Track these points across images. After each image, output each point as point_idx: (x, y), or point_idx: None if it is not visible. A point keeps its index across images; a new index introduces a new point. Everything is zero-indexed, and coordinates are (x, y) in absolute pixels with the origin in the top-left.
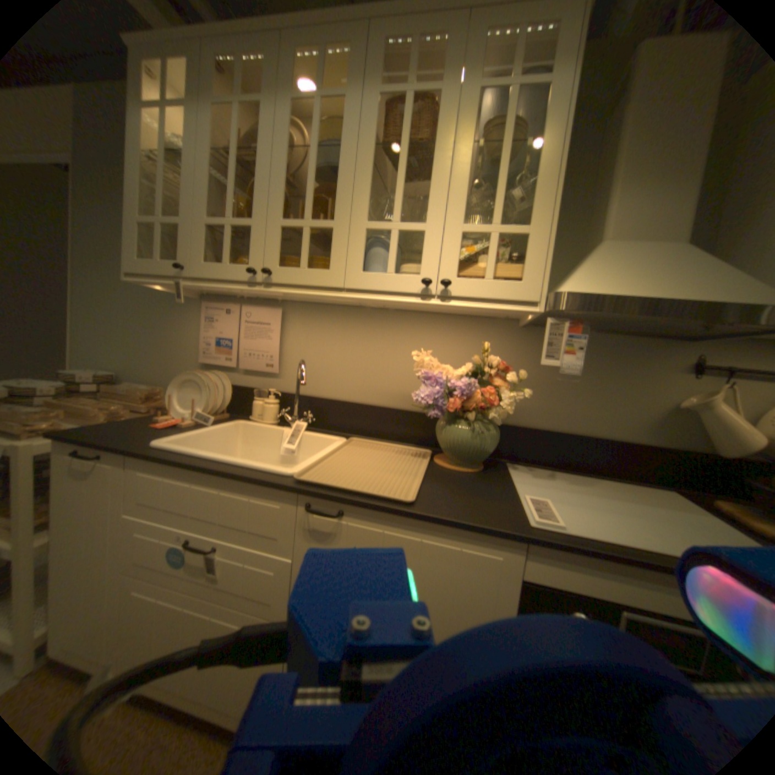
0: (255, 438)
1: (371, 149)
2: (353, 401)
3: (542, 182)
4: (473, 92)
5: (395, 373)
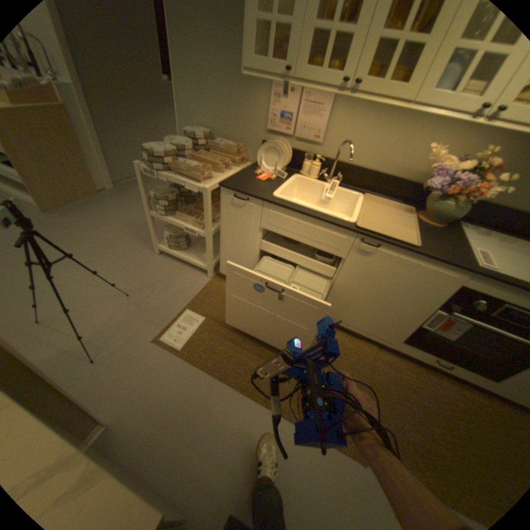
0: (305, 187)
1: None
2: (369, 168)
3: None
4: None
5: (406, 153)
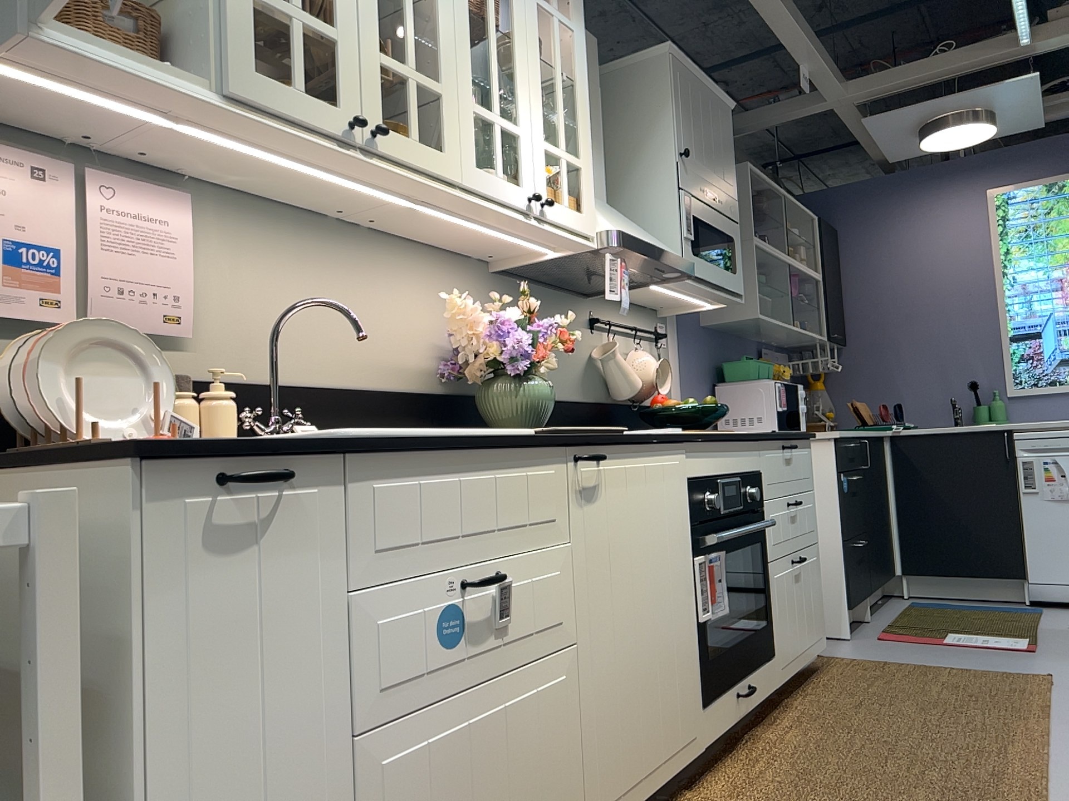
0: None
1: (466, 11)
2: (332, 385)
3: (582, 122)
4: (533, 4)
5: (381, 333)
